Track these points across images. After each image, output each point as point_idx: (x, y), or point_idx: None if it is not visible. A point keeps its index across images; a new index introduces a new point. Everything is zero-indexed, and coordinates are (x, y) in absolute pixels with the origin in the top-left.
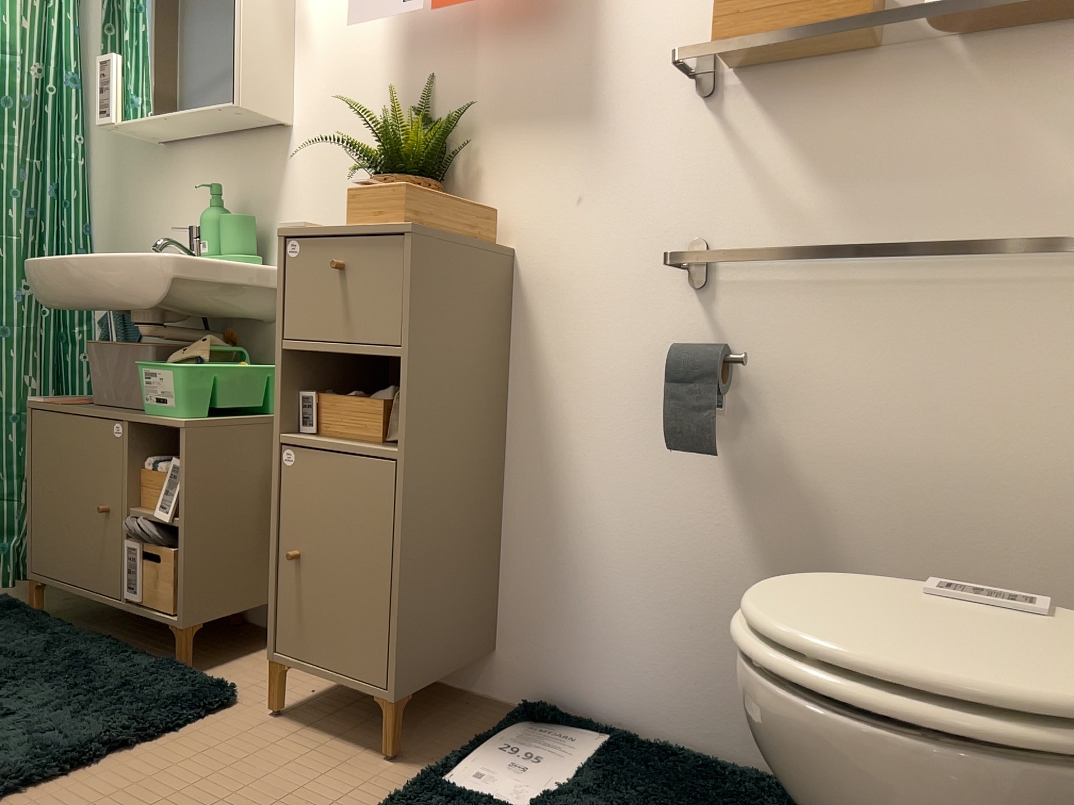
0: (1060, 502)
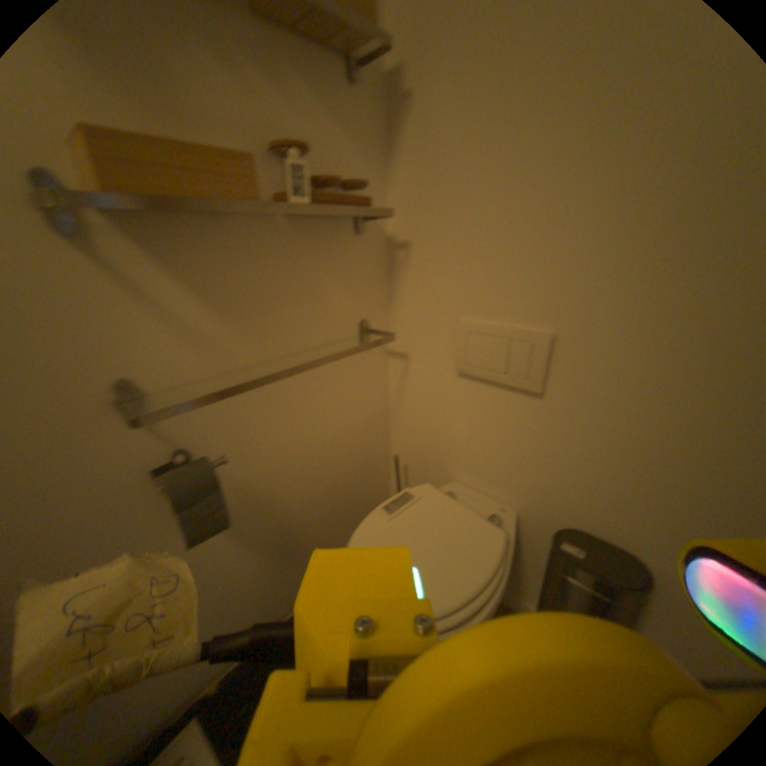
0: (362, 433)
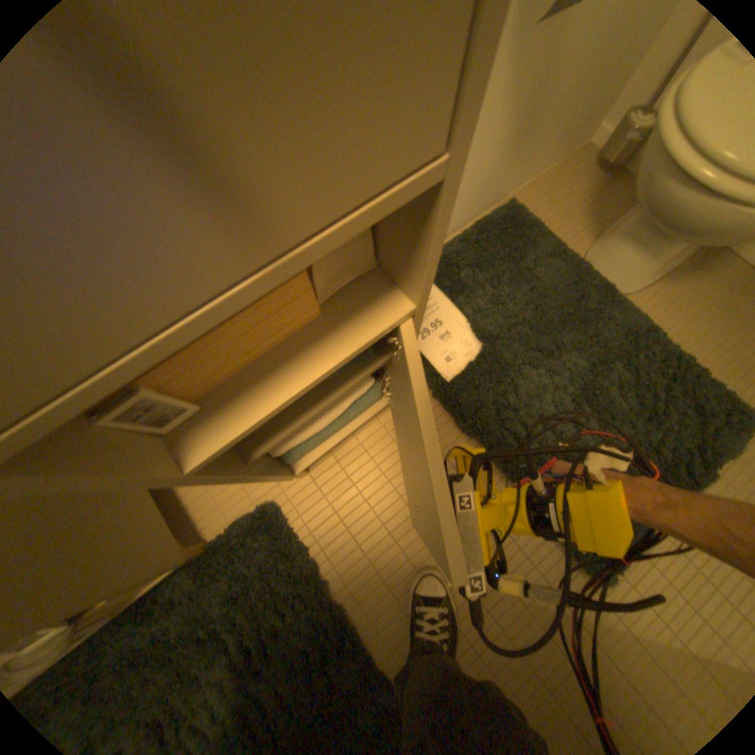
0: None
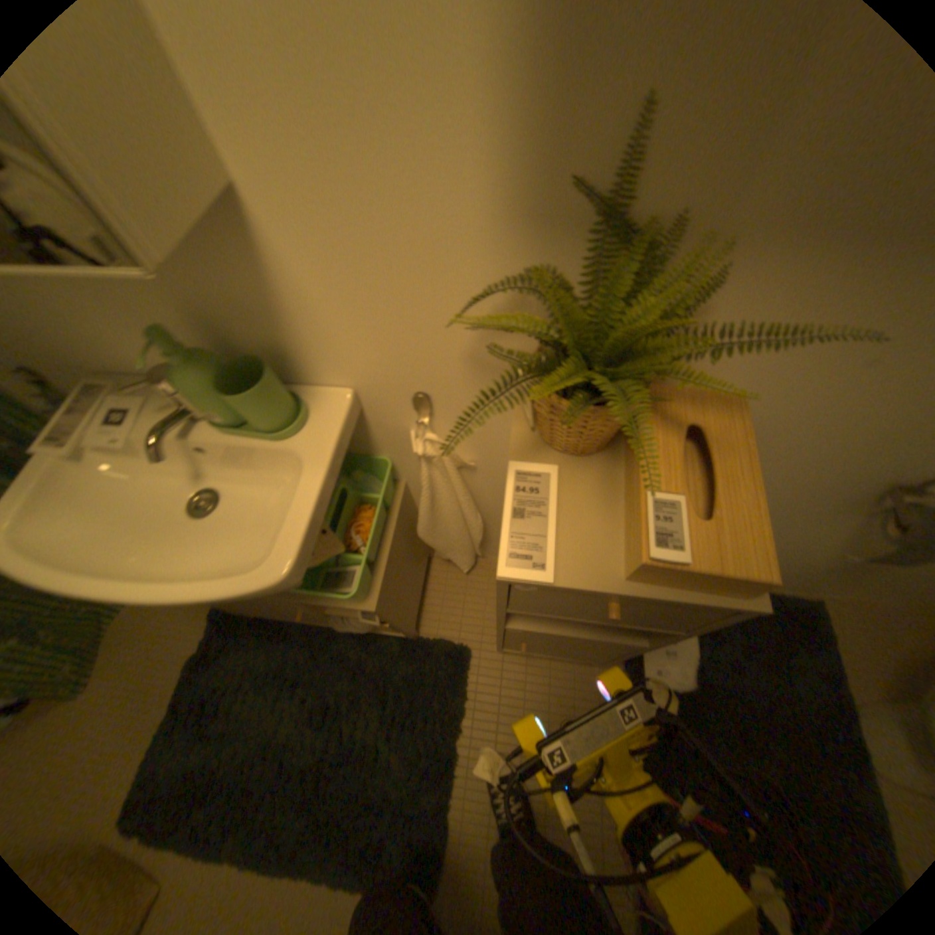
0: None
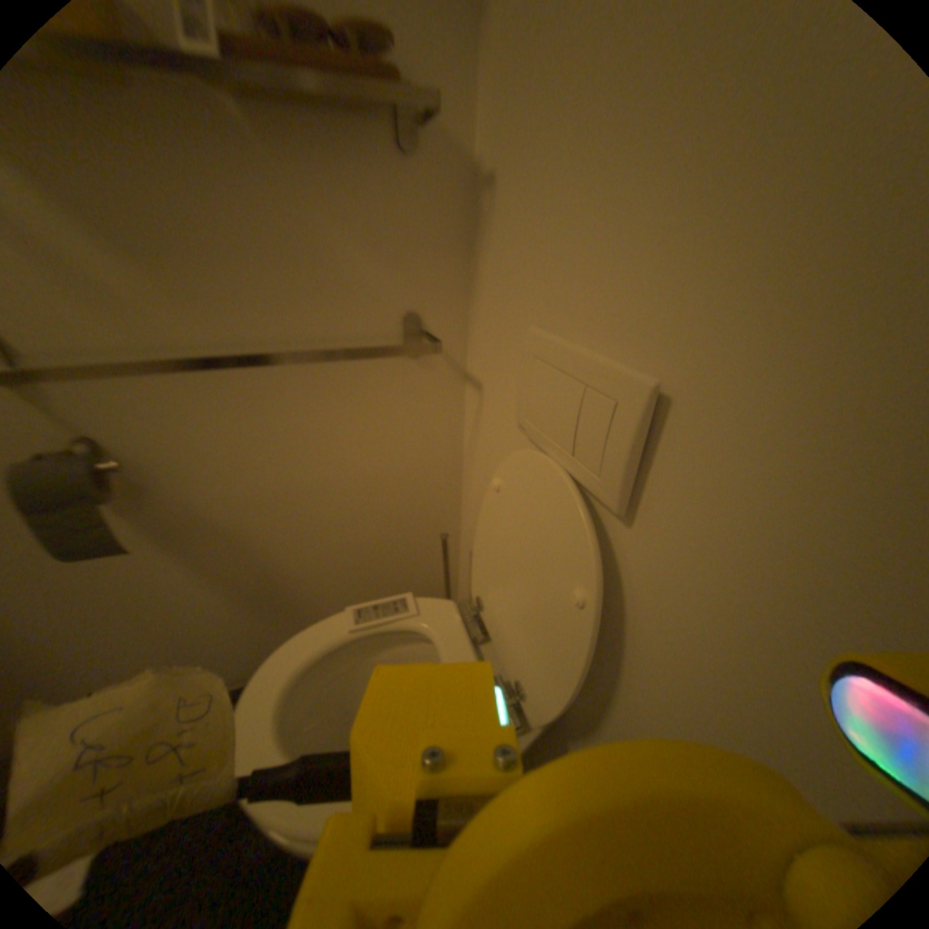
0: (402, 489)
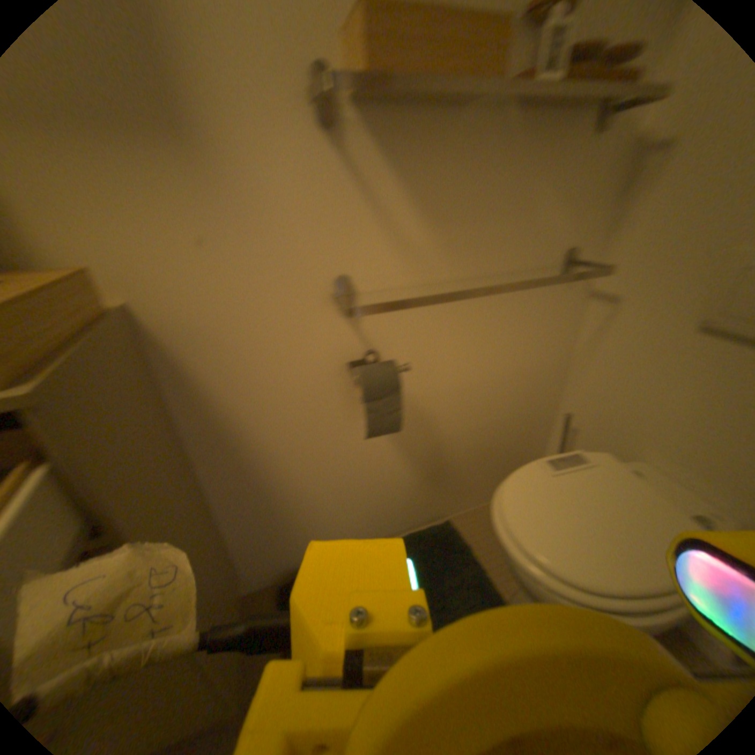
0: (534, 381)
